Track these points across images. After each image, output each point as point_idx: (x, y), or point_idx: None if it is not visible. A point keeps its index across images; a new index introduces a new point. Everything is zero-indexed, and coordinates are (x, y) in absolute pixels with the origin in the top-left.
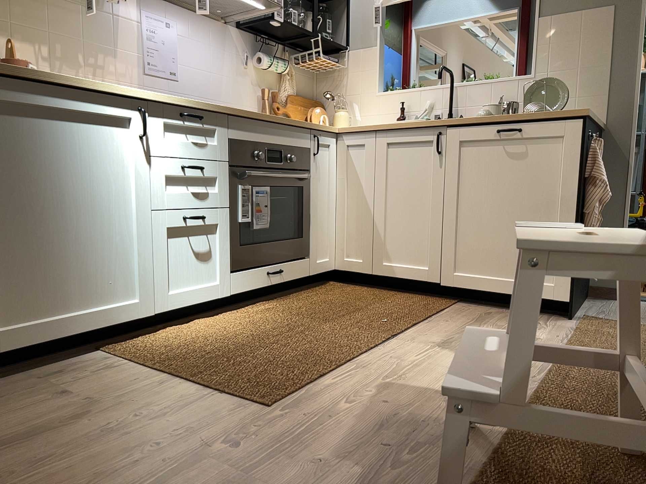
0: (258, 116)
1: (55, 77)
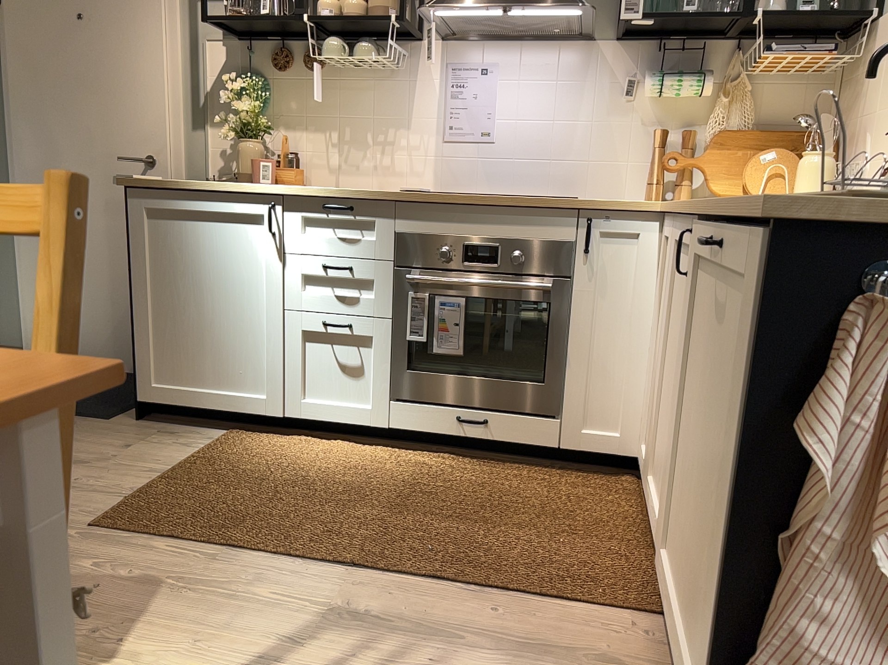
0: (444, 201)
1: (197, 184)
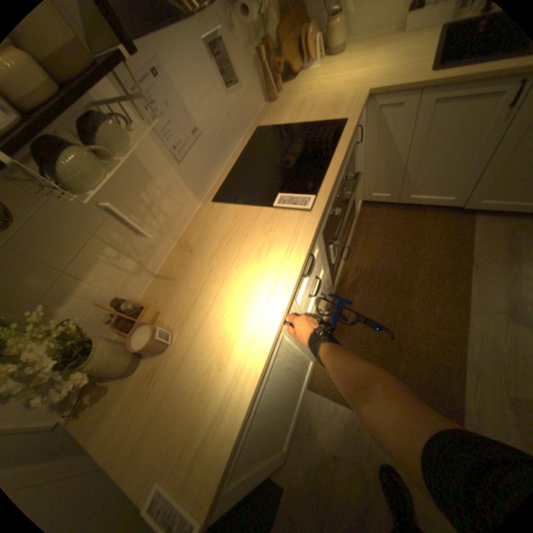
0: (334, 185)
1: (239, 417)
